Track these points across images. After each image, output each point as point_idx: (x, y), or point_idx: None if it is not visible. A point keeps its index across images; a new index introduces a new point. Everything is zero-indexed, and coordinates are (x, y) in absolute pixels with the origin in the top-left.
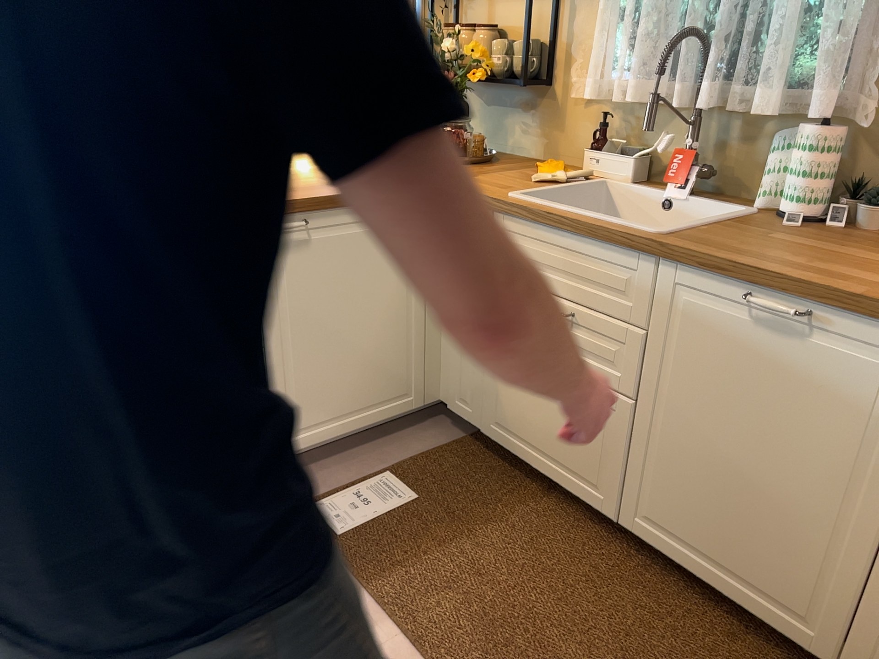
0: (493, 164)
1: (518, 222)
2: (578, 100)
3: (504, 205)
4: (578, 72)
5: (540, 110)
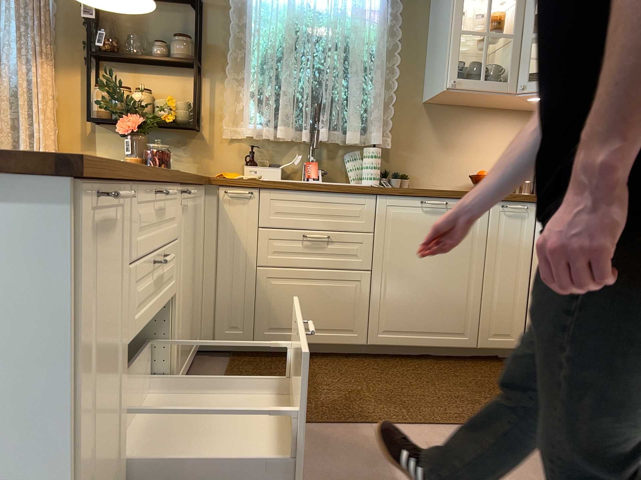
0: None
1: (281, 193)
2: (227, 138)
3: (272, 183)
4: (227, 122)
5: (192, 145)
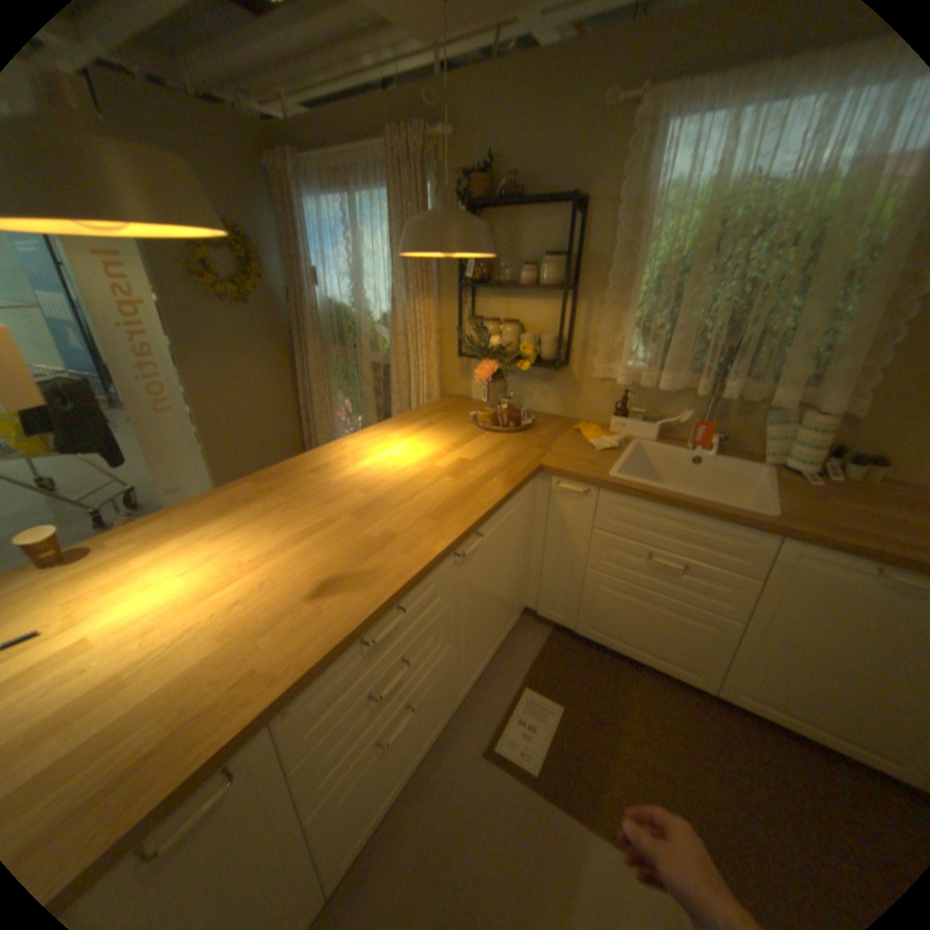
0: (537, 427)
1: (628, 499)
2: (597, 377)
3: (617, 486)
4: (599, 358)
5: (558, 381)
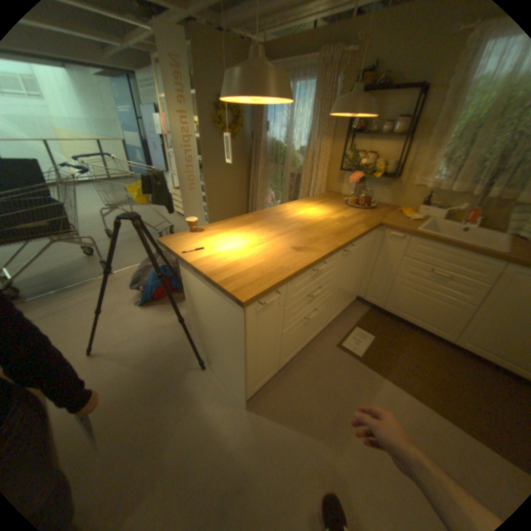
0: (377, 207)
1: (426, 241)
2: (415, 184)
3: (421, 234)
4: (418, 173)
5: (392, 185)
